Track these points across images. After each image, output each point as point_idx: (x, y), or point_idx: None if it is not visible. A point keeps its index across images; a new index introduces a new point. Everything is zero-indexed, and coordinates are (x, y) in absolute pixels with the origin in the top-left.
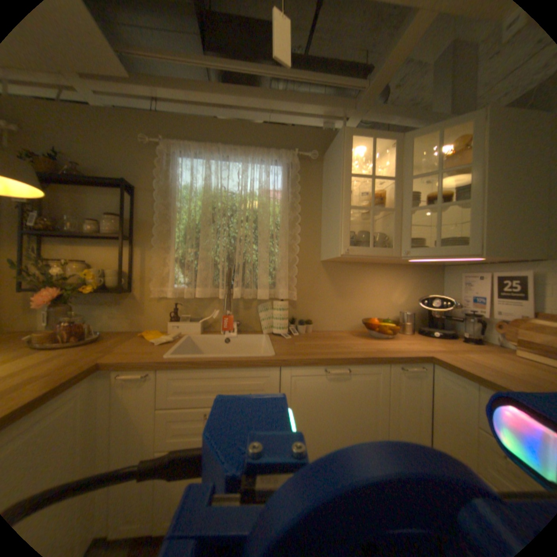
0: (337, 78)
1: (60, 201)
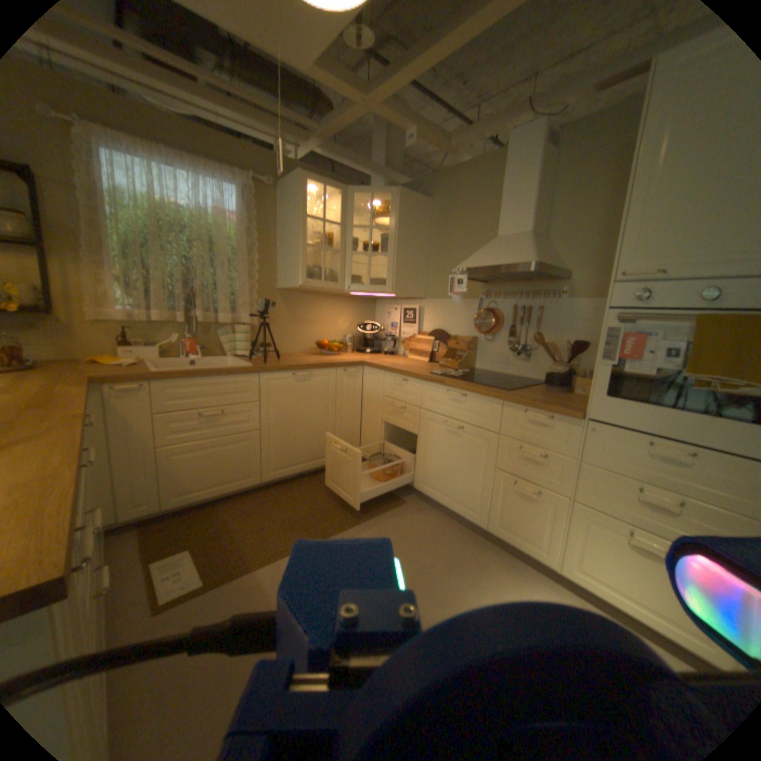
0: (289, 113)
1: None
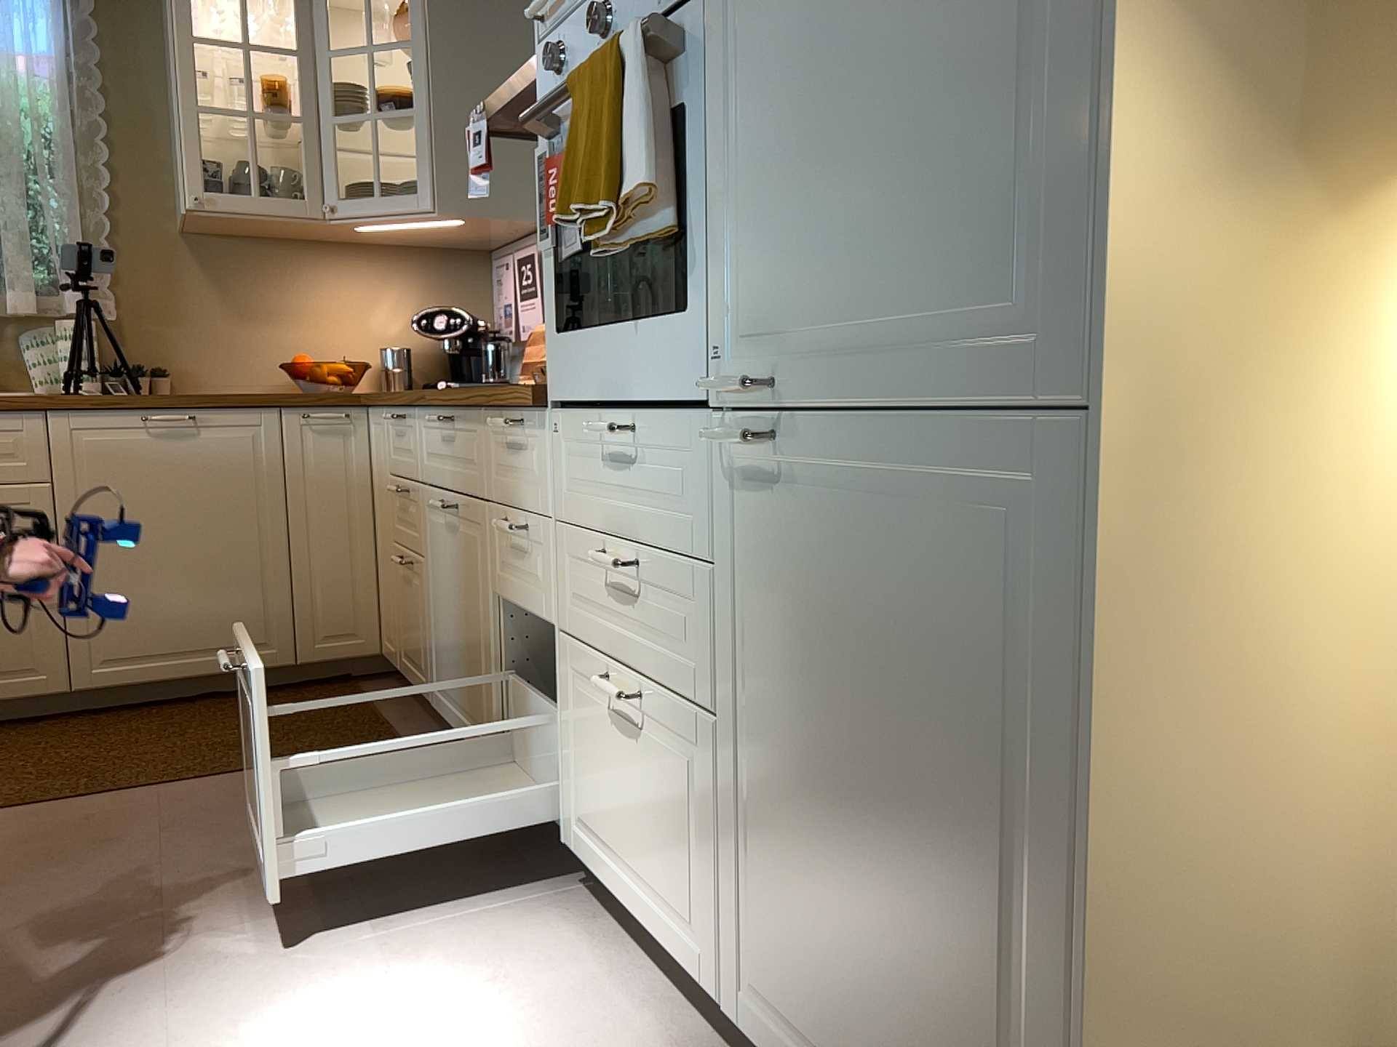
0: None
1: None
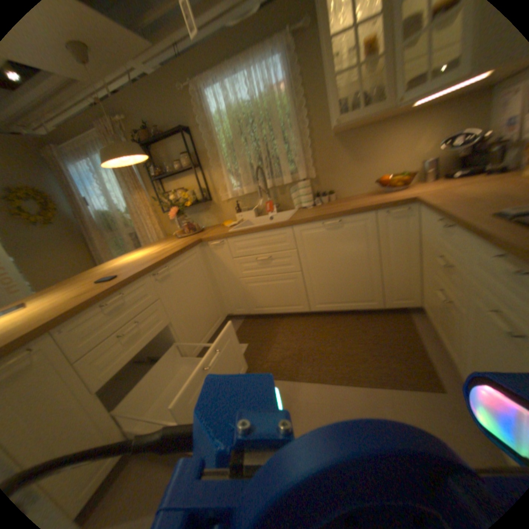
0: None
1: (158, 155)
